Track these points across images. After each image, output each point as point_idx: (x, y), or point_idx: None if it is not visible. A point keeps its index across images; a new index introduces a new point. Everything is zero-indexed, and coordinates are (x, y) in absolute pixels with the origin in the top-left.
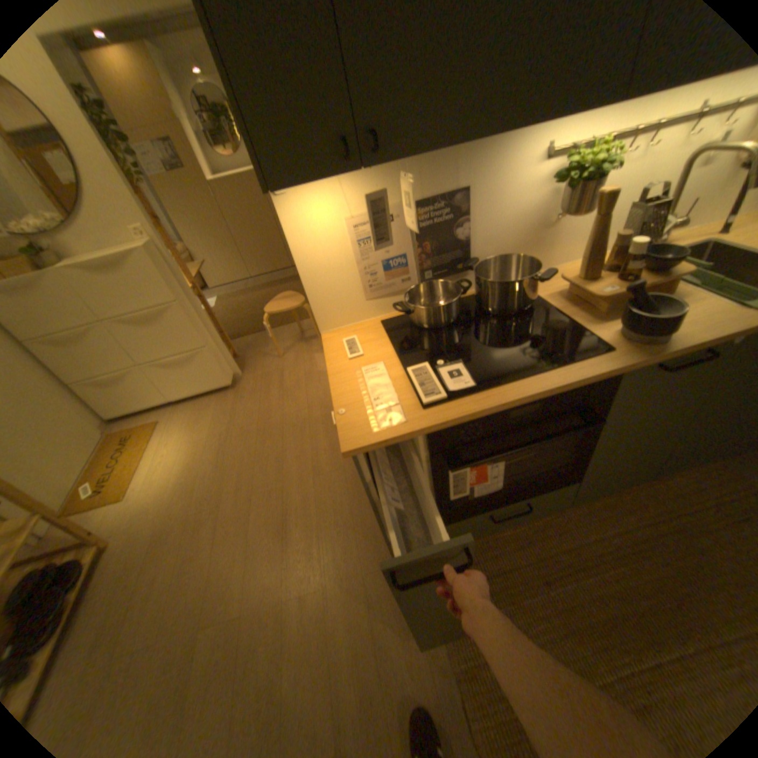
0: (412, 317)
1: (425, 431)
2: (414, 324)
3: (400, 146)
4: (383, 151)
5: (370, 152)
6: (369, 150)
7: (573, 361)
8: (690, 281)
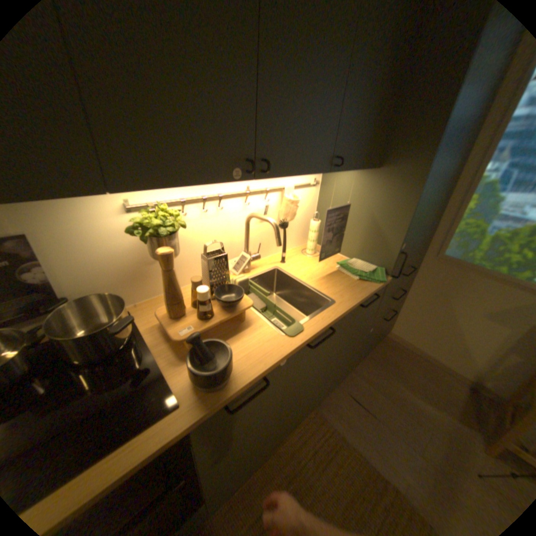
0: None
1: None
2: None
3: None
4: None
5: None
6: None
7: (129, 439)
8: (256, 308)
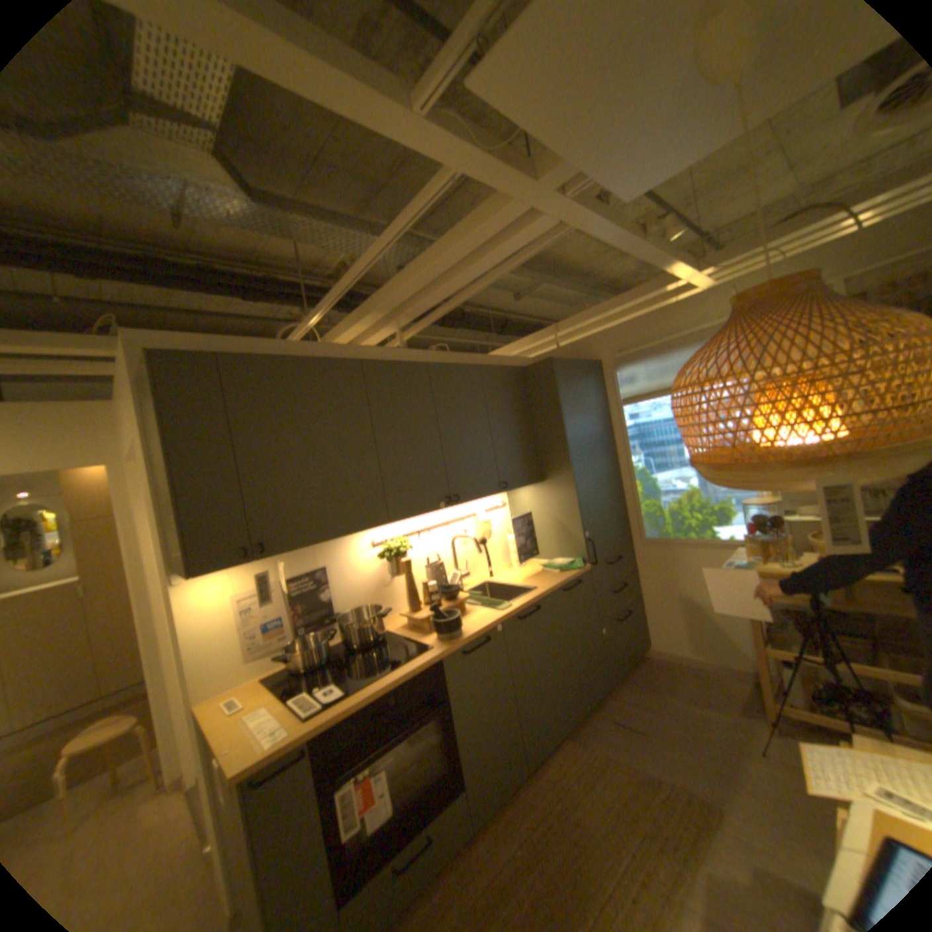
0: (289, 668)
1: (305, 738)
2: (291, 675)
3: (276, 550)
4: (264, 553)
5: (255, 554)
6: (254, 553)
7: (409, 662)
8: (473, 604)
